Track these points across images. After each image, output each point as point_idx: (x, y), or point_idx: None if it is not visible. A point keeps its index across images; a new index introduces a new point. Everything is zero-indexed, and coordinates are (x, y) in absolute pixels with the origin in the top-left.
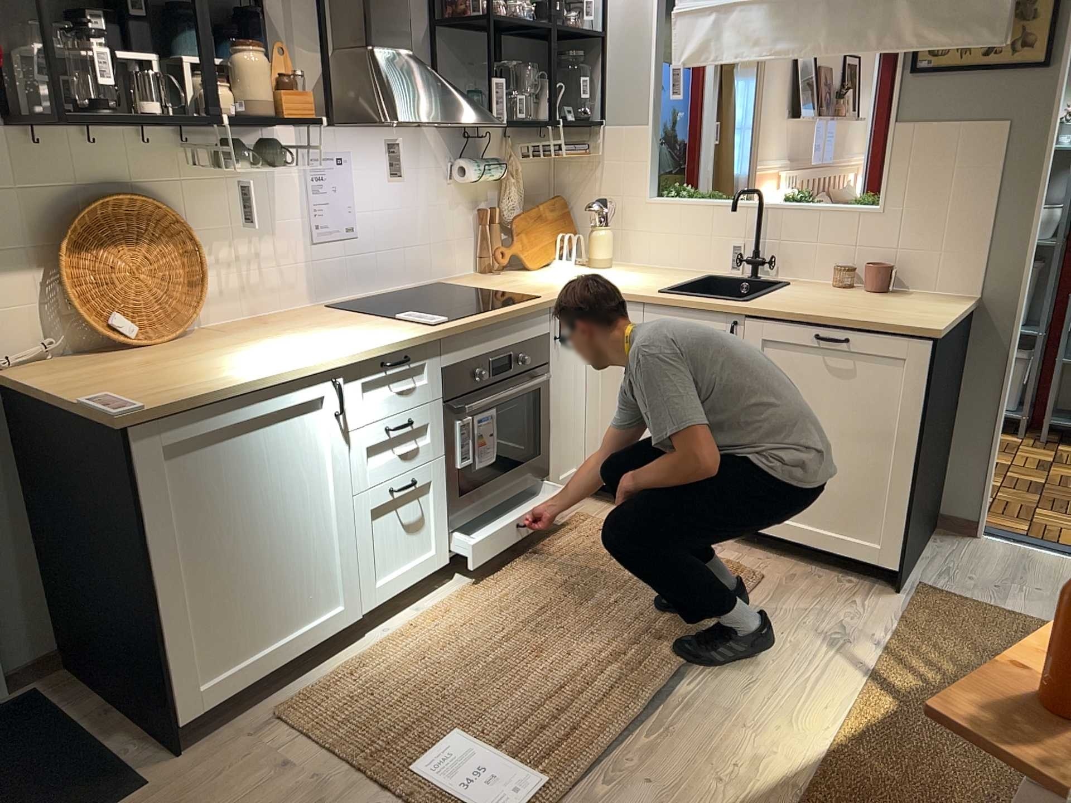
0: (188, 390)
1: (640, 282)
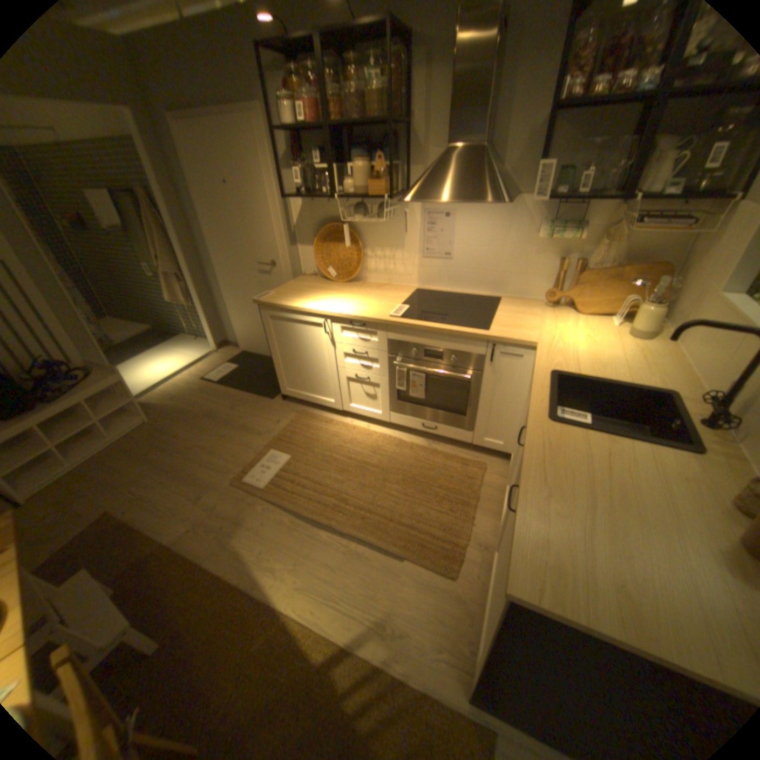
0: (281, 300)
1: (585, 360)
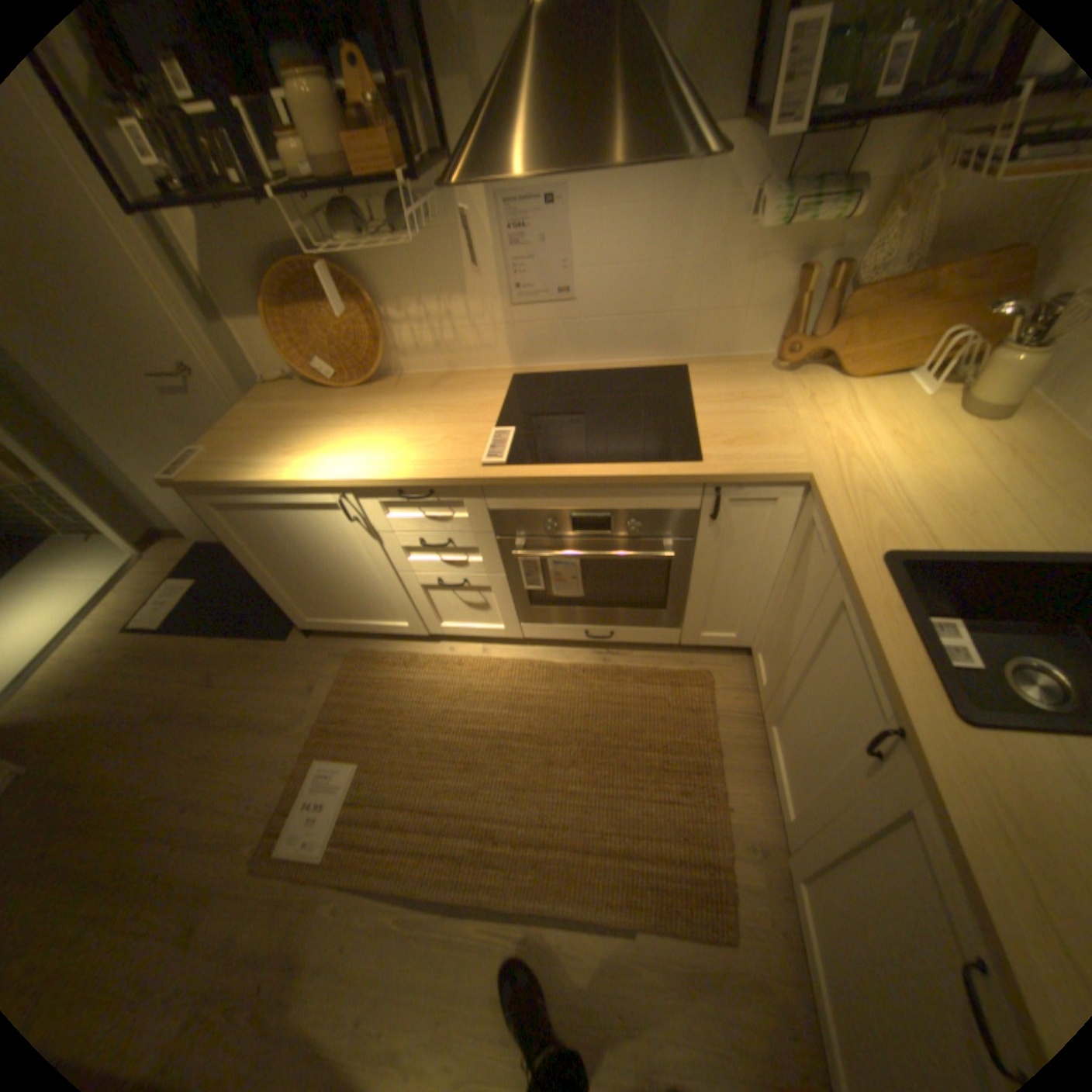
0: (223, 467)
1: (926, 501)
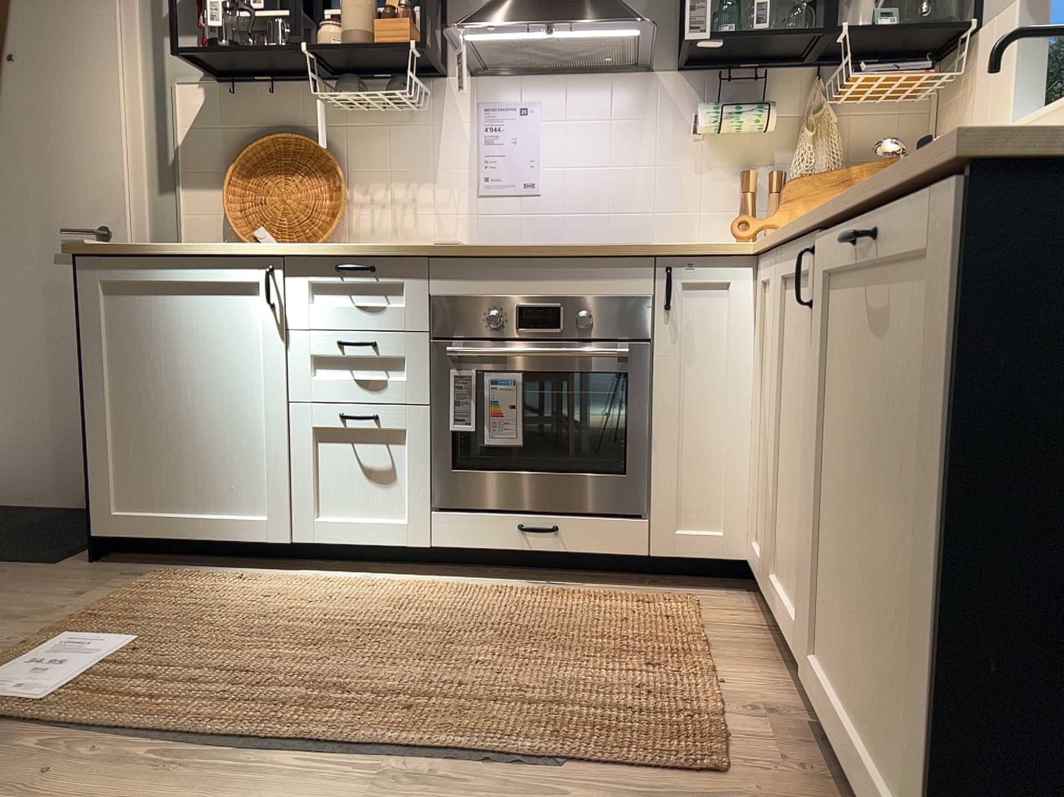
0: (143, 245)
1: None
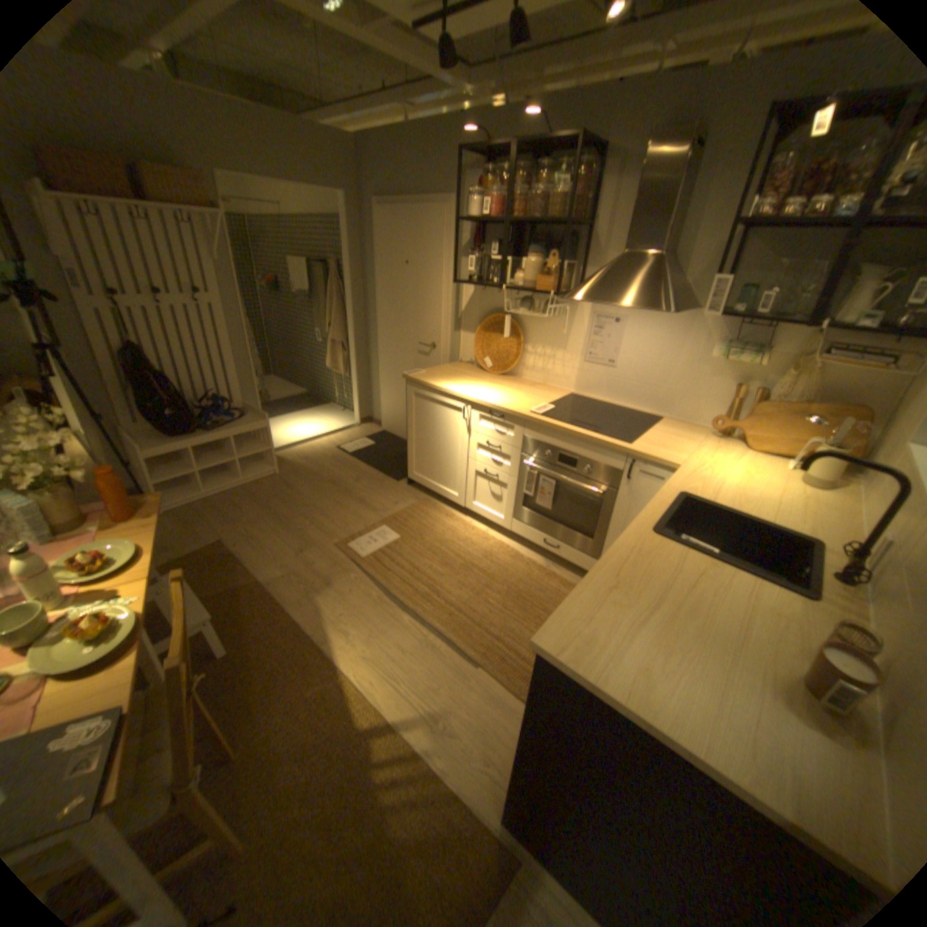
0: (428, 380)
1: (729, 493)
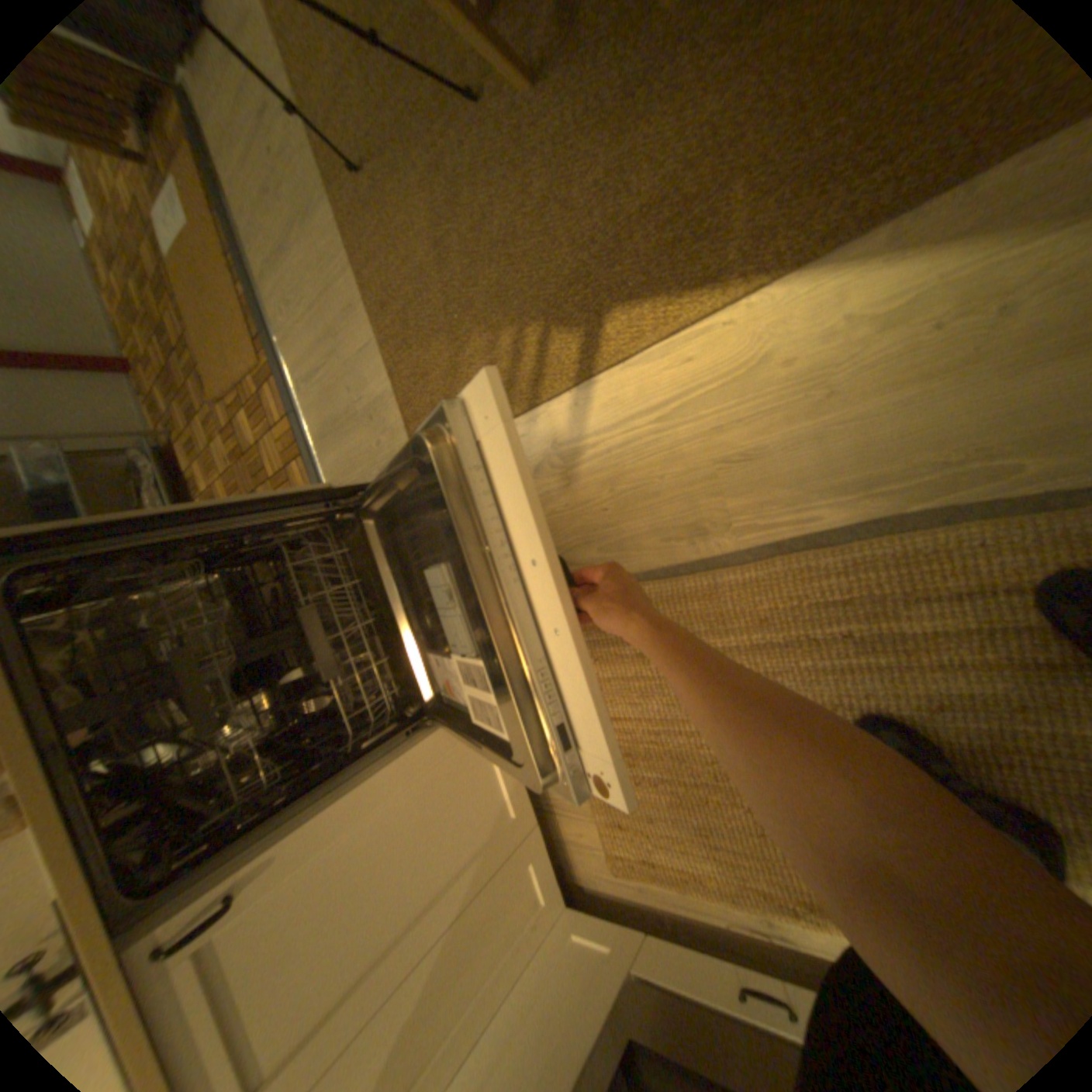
0: None
1: None
